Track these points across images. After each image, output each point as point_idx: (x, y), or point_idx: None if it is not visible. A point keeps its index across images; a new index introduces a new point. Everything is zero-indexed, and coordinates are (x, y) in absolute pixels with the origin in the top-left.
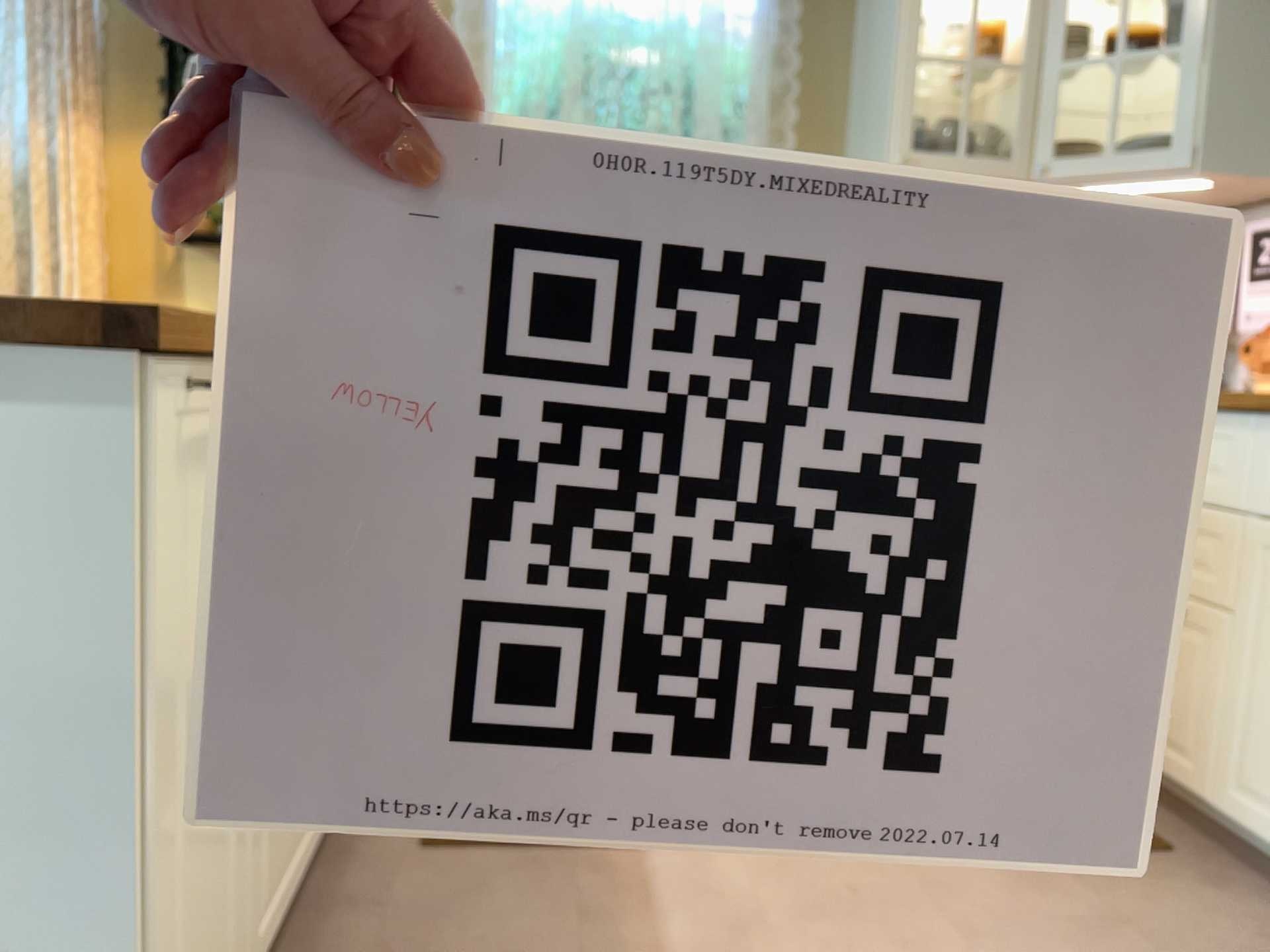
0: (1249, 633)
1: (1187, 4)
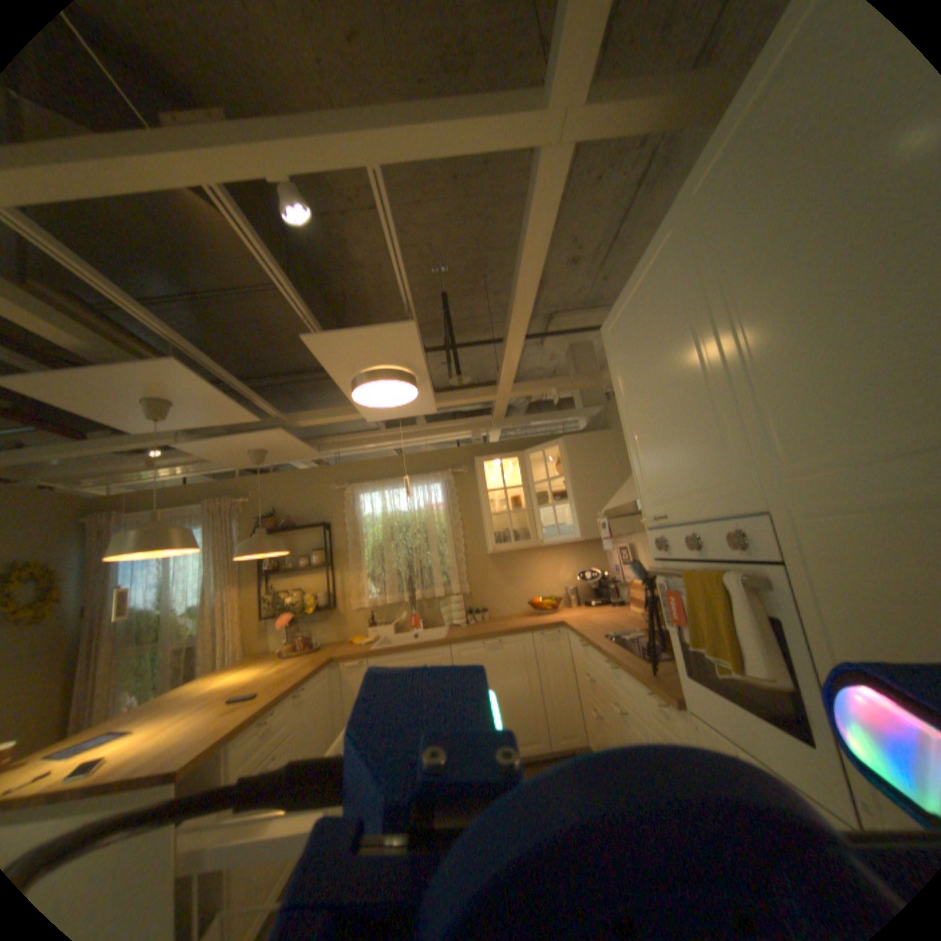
0: (611, 729)
1: (567, 485)
